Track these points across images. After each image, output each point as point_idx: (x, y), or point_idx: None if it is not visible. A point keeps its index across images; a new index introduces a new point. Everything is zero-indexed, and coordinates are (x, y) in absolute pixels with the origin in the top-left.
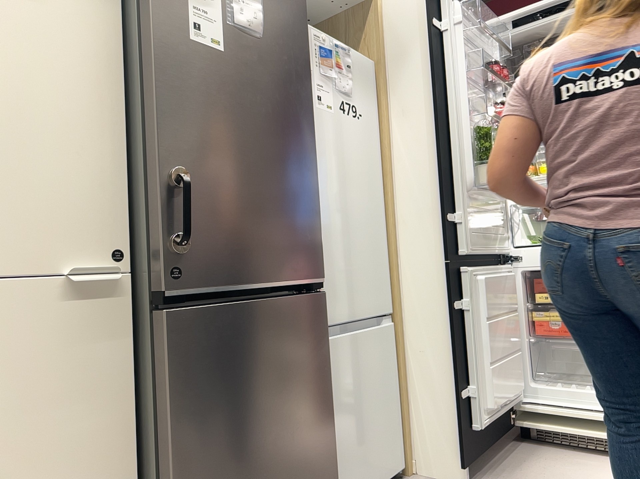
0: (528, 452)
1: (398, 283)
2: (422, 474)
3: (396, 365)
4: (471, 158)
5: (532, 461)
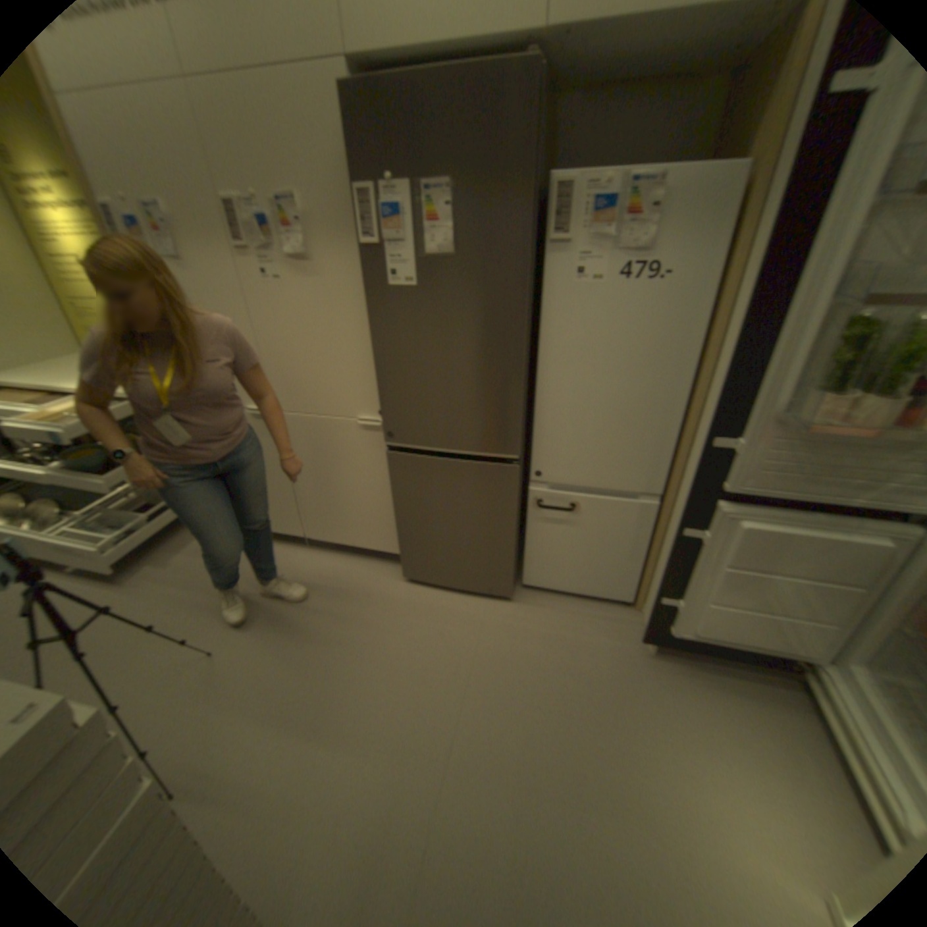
0: (774, 701)
1: (678, 471)
2: (641, 618)
3: (653, 535)
4: (798, 373)
5: (752, 706)
